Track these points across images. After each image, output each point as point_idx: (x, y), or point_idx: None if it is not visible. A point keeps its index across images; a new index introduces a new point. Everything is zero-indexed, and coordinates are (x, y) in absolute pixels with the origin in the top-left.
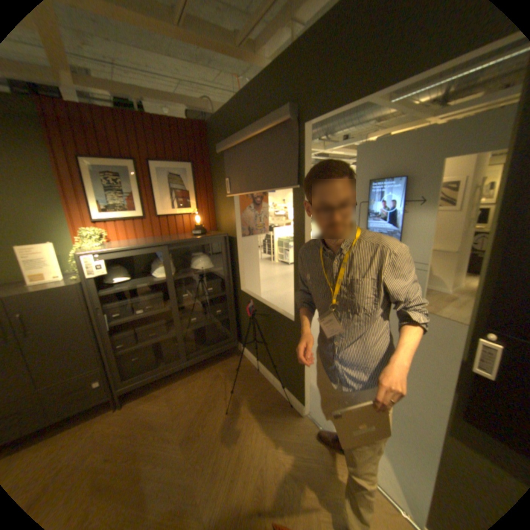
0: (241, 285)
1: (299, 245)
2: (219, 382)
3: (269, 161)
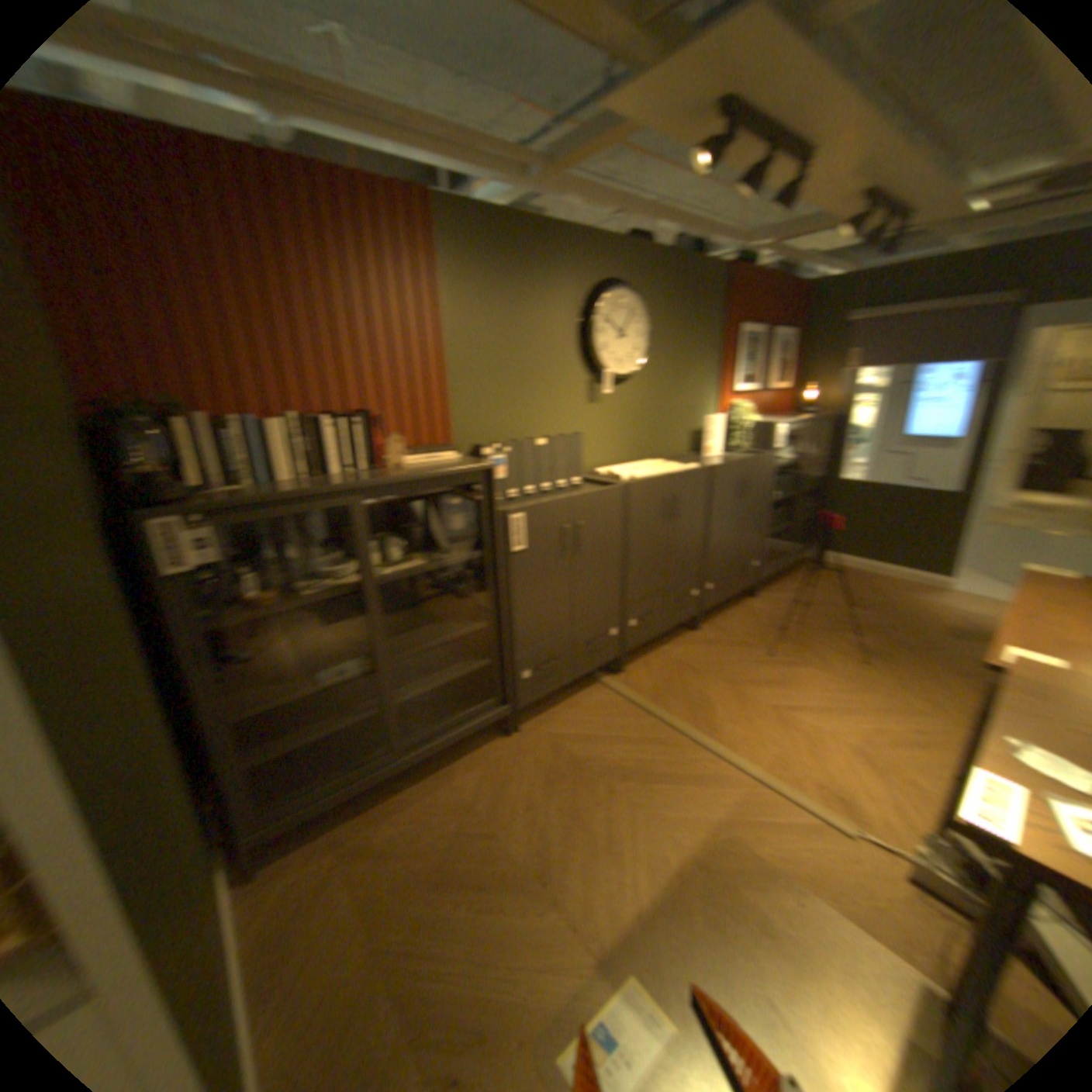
0: (842, 473)
1: (989, 413)
2: (829, 579)
3: (958, 334)
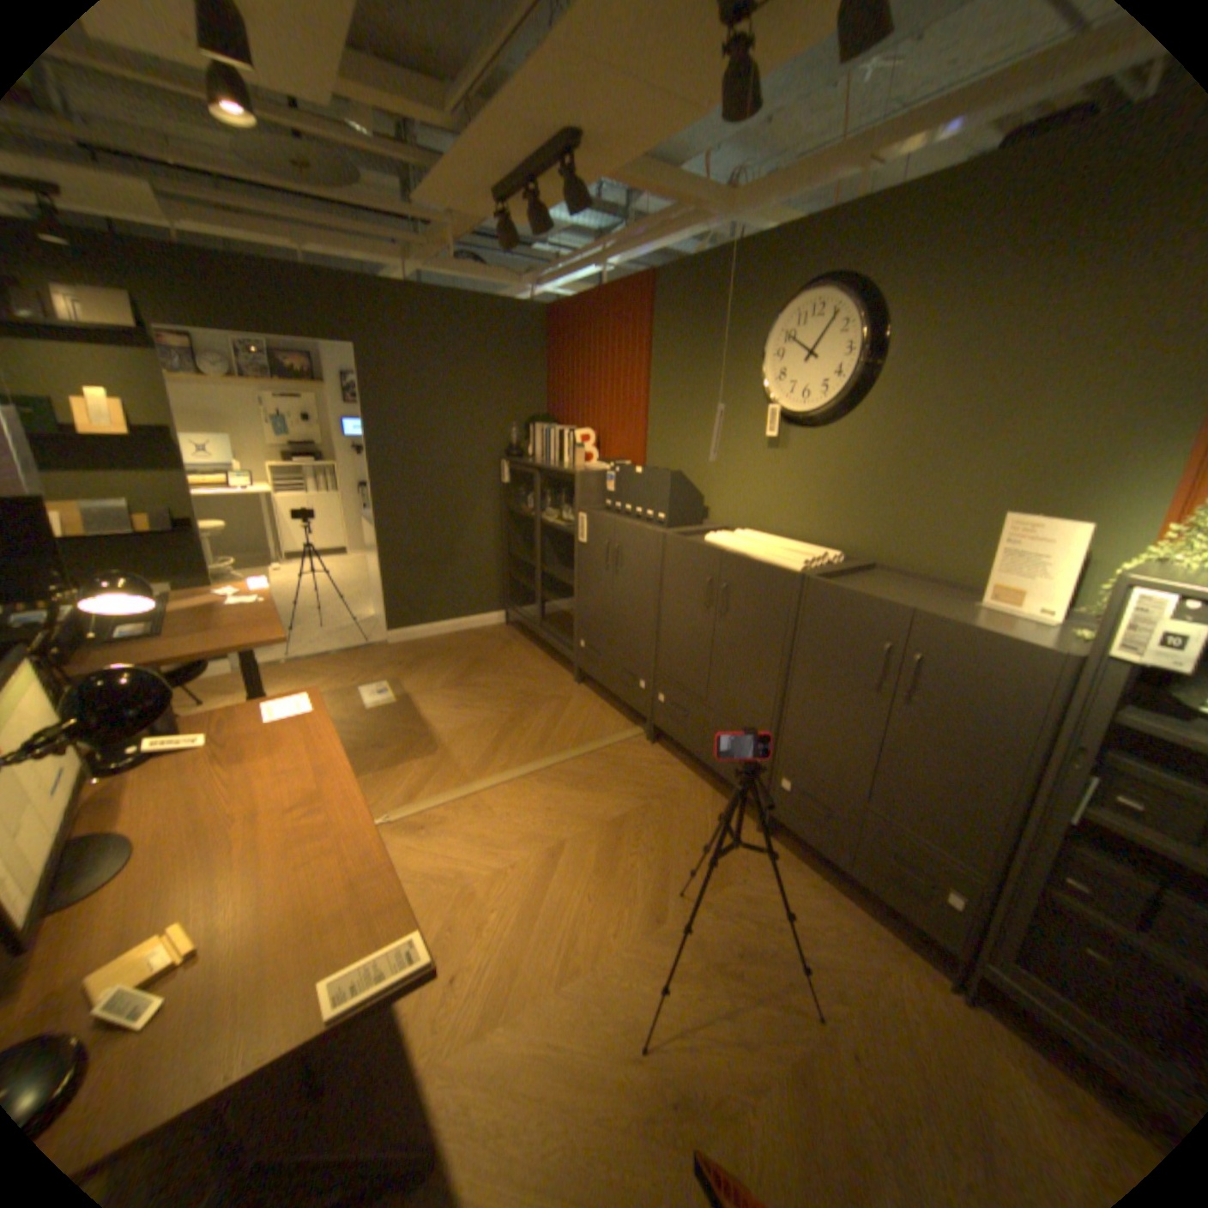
0: None
1: None
2: None
3: None
